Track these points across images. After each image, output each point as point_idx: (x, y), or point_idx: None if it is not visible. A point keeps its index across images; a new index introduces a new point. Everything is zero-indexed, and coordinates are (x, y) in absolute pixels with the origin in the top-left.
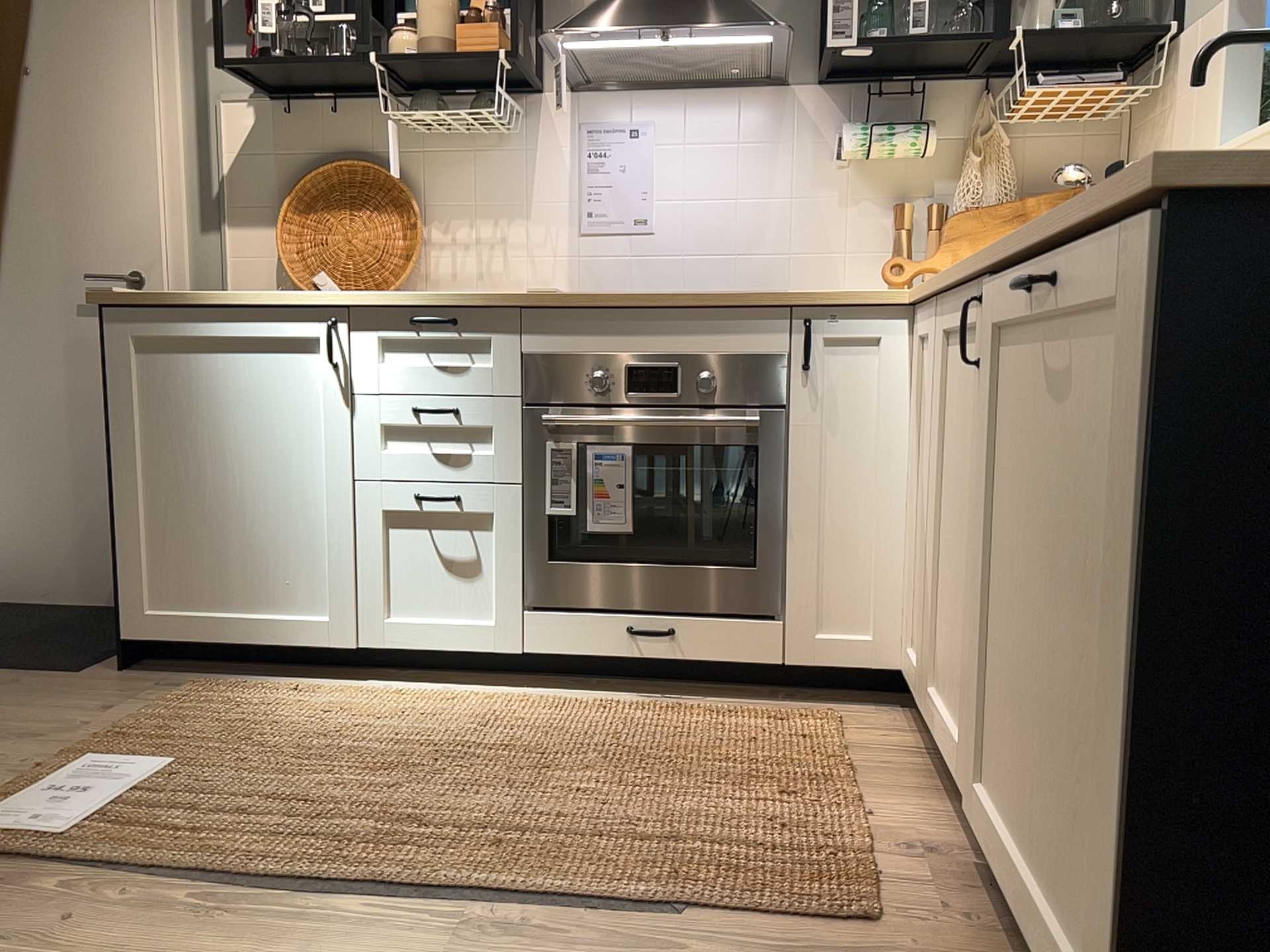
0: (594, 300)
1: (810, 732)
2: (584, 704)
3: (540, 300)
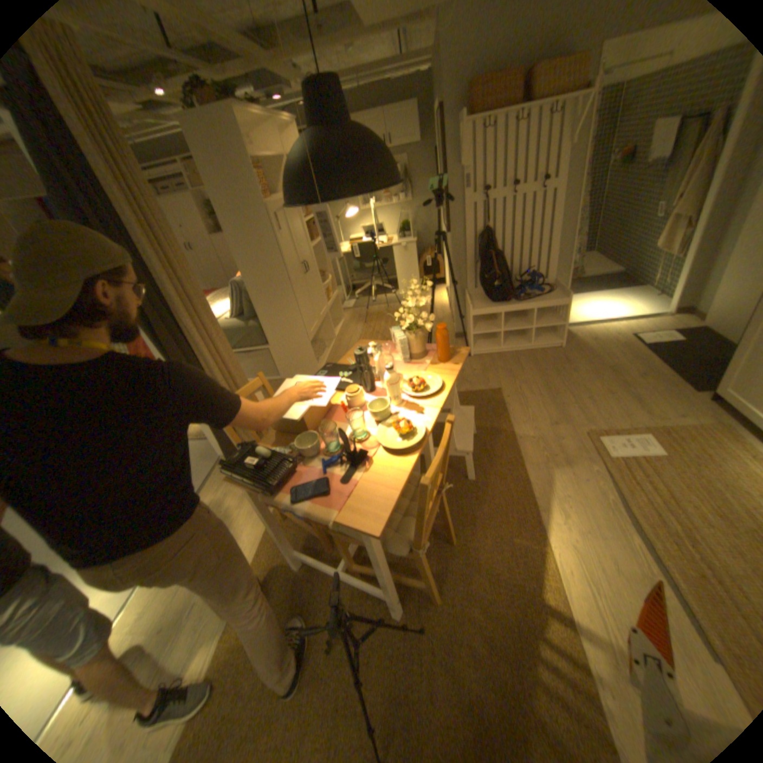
0: None
1: None
2: None
3: None
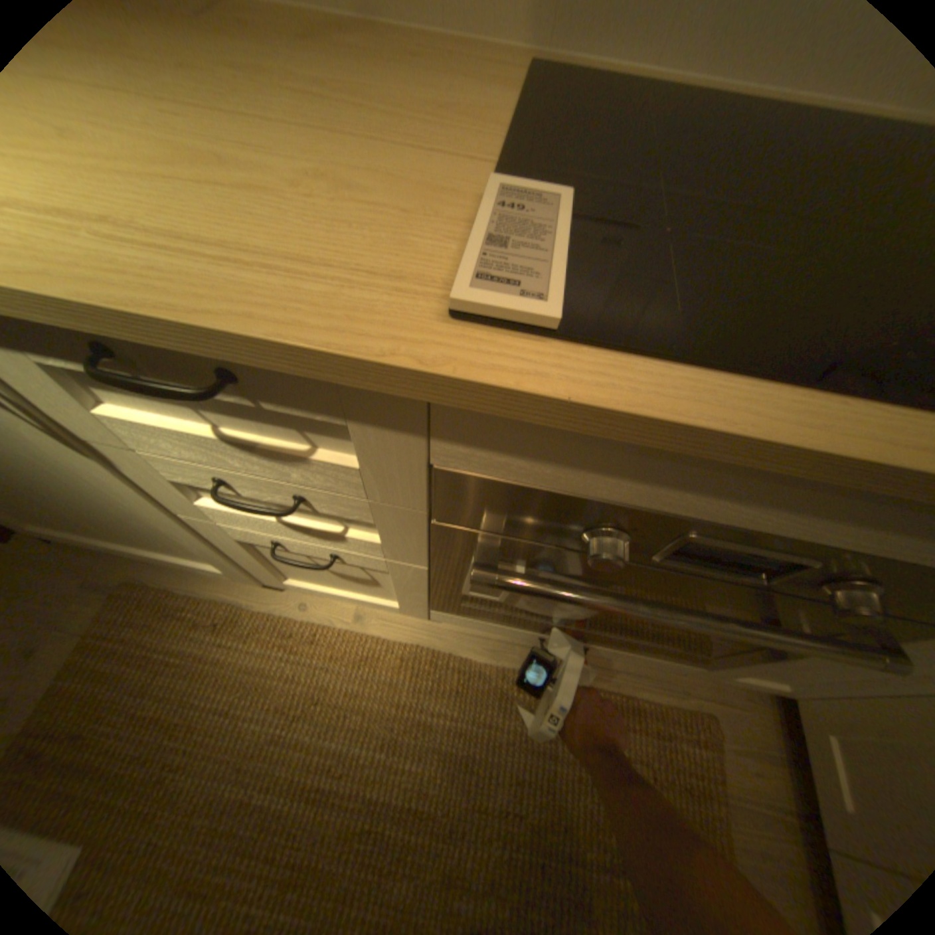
0: (710, 439)
1: (693, 769)
2: (486, 671)
3: (512, 399)
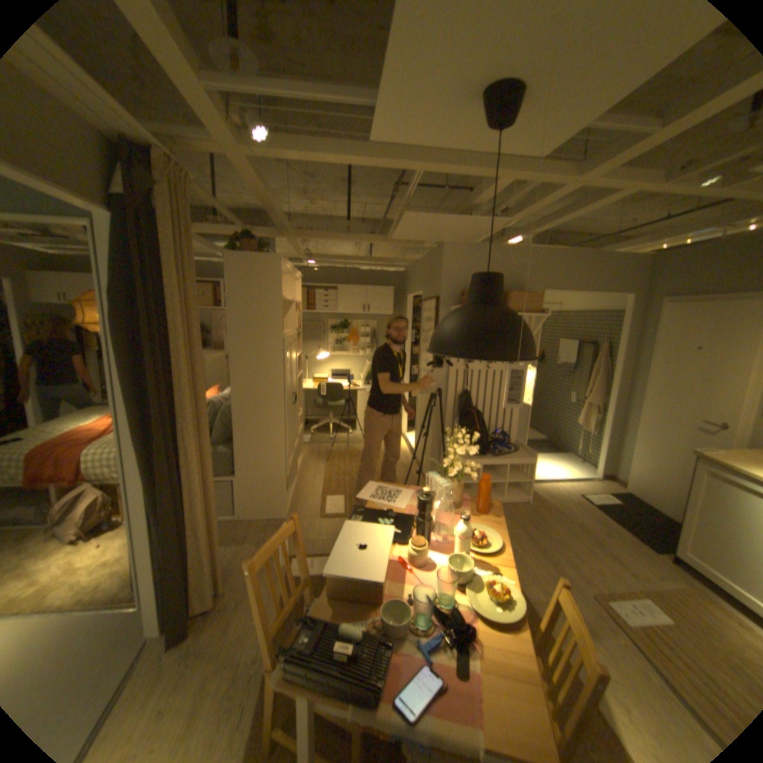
0: None
1: None
2: None
3: None
